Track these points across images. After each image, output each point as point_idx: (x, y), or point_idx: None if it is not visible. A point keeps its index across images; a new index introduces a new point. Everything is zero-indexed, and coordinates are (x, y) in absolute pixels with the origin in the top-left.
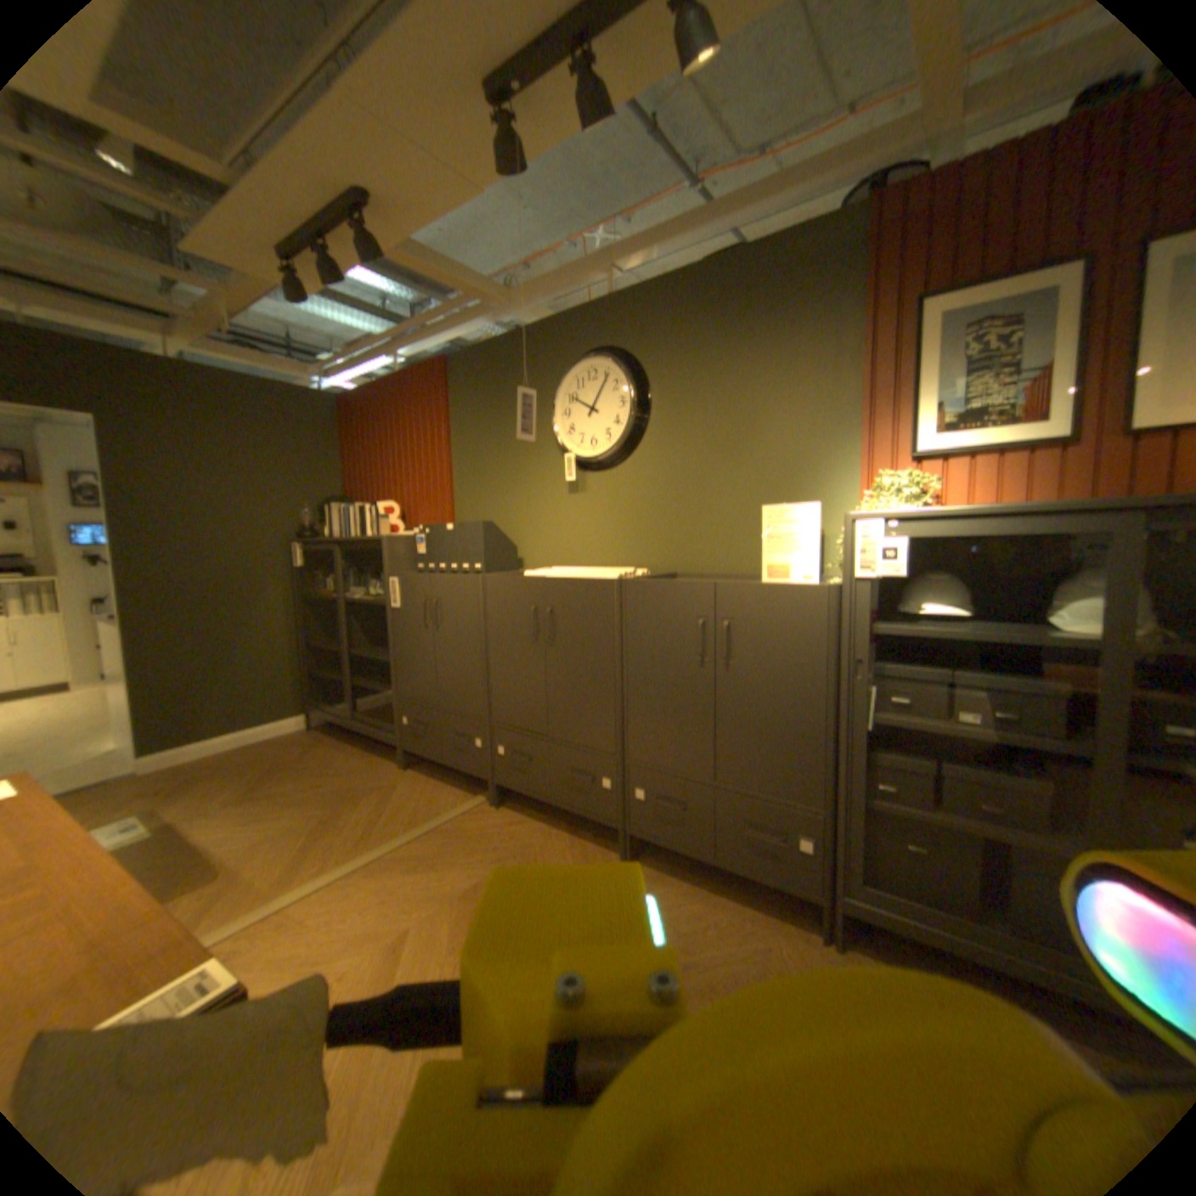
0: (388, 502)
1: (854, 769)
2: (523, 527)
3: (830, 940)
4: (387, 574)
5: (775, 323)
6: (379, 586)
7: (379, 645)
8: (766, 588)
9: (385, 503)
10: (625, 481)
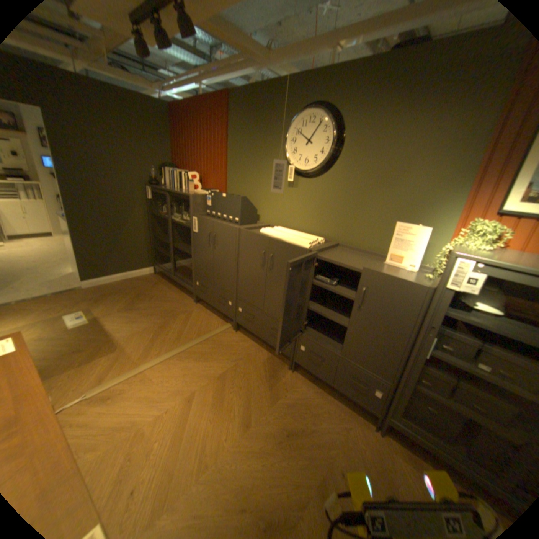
0: (193, 170)
1: (412, 373)
2: (261, 200)
3: (377, 430)
4: (191, 215)
5: (435, 107)
6: (187, 216)
7: (186, 243)
8: (390, 279)
9: (191, 170)
10: (319, 187)
